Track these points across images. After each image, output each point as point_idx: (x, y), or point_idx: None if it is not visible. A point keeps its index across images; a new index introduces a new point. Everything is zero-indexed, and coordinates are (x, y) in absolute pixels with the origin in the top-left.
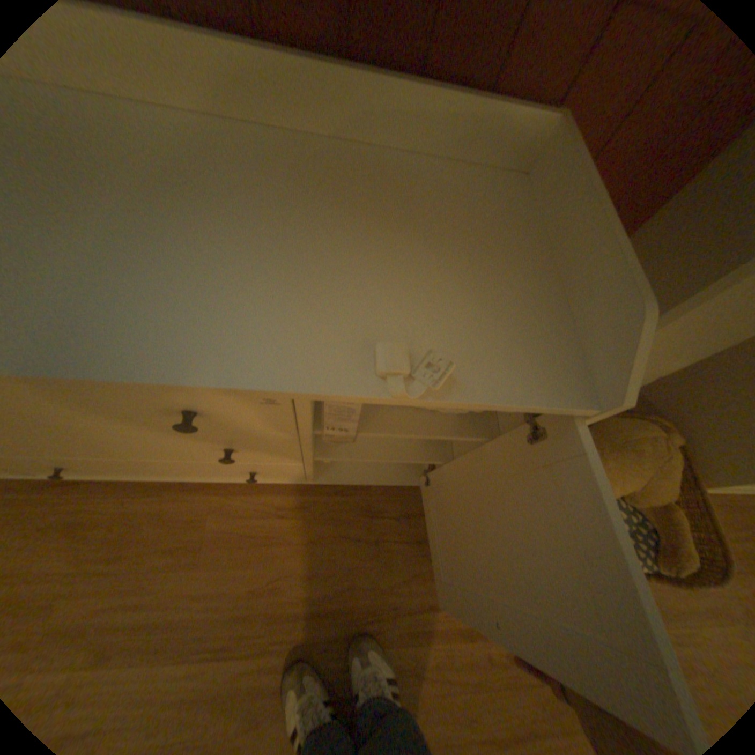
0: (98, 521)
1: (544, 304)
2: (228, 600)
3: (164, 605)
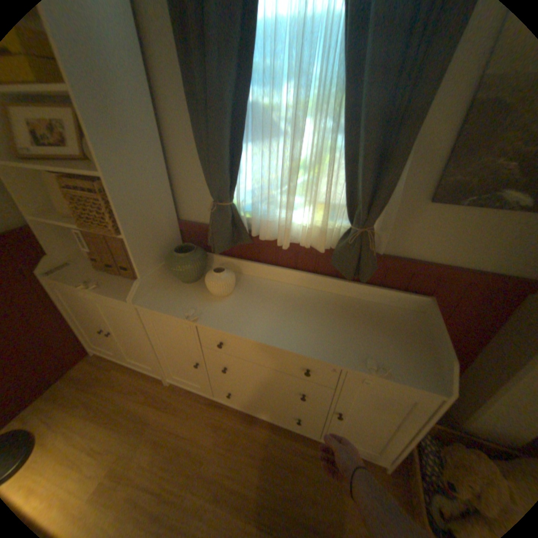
0: (225, 428)
1: (426, 359)
2: (273, 496)
3: (244, 484)
